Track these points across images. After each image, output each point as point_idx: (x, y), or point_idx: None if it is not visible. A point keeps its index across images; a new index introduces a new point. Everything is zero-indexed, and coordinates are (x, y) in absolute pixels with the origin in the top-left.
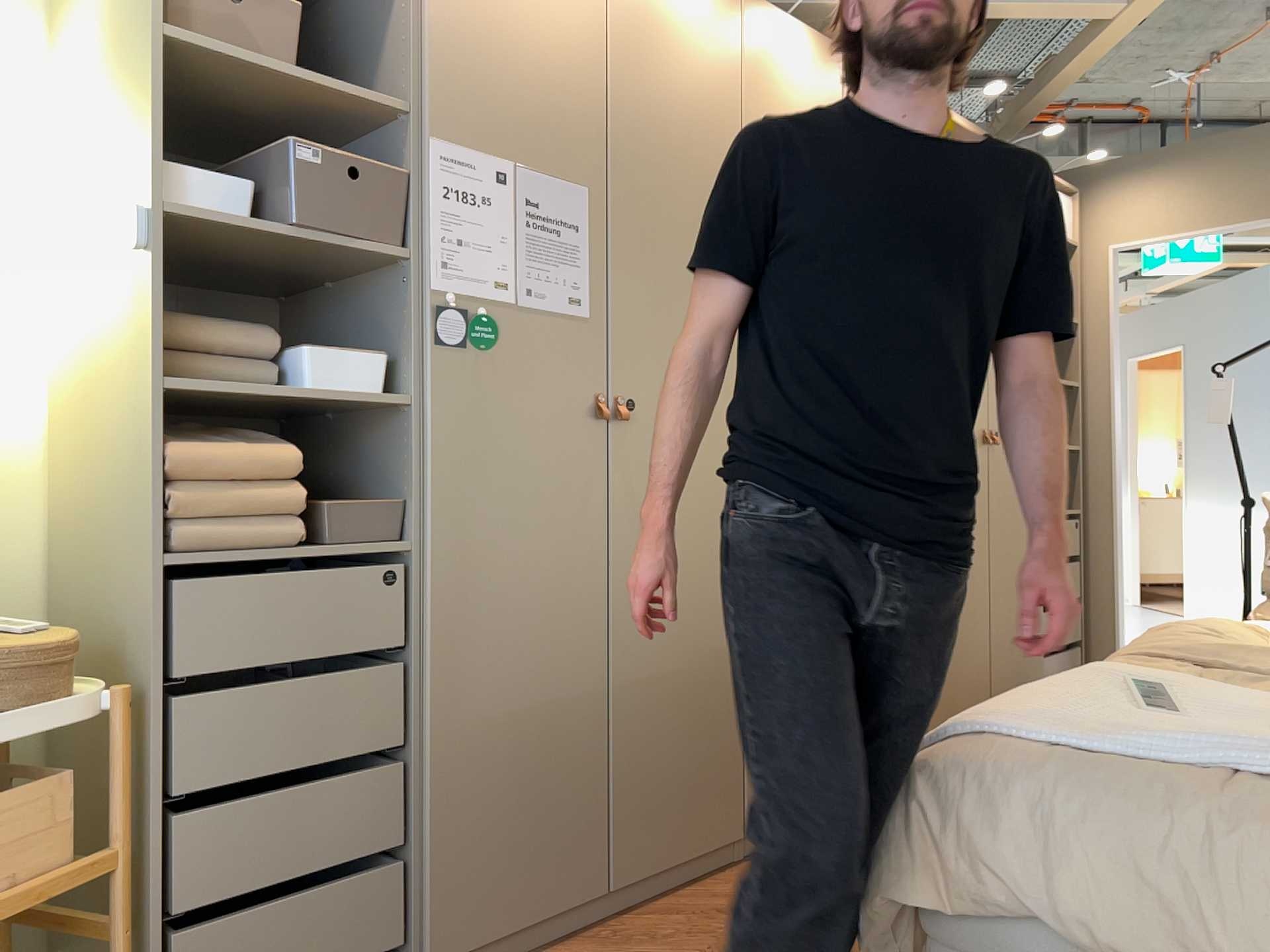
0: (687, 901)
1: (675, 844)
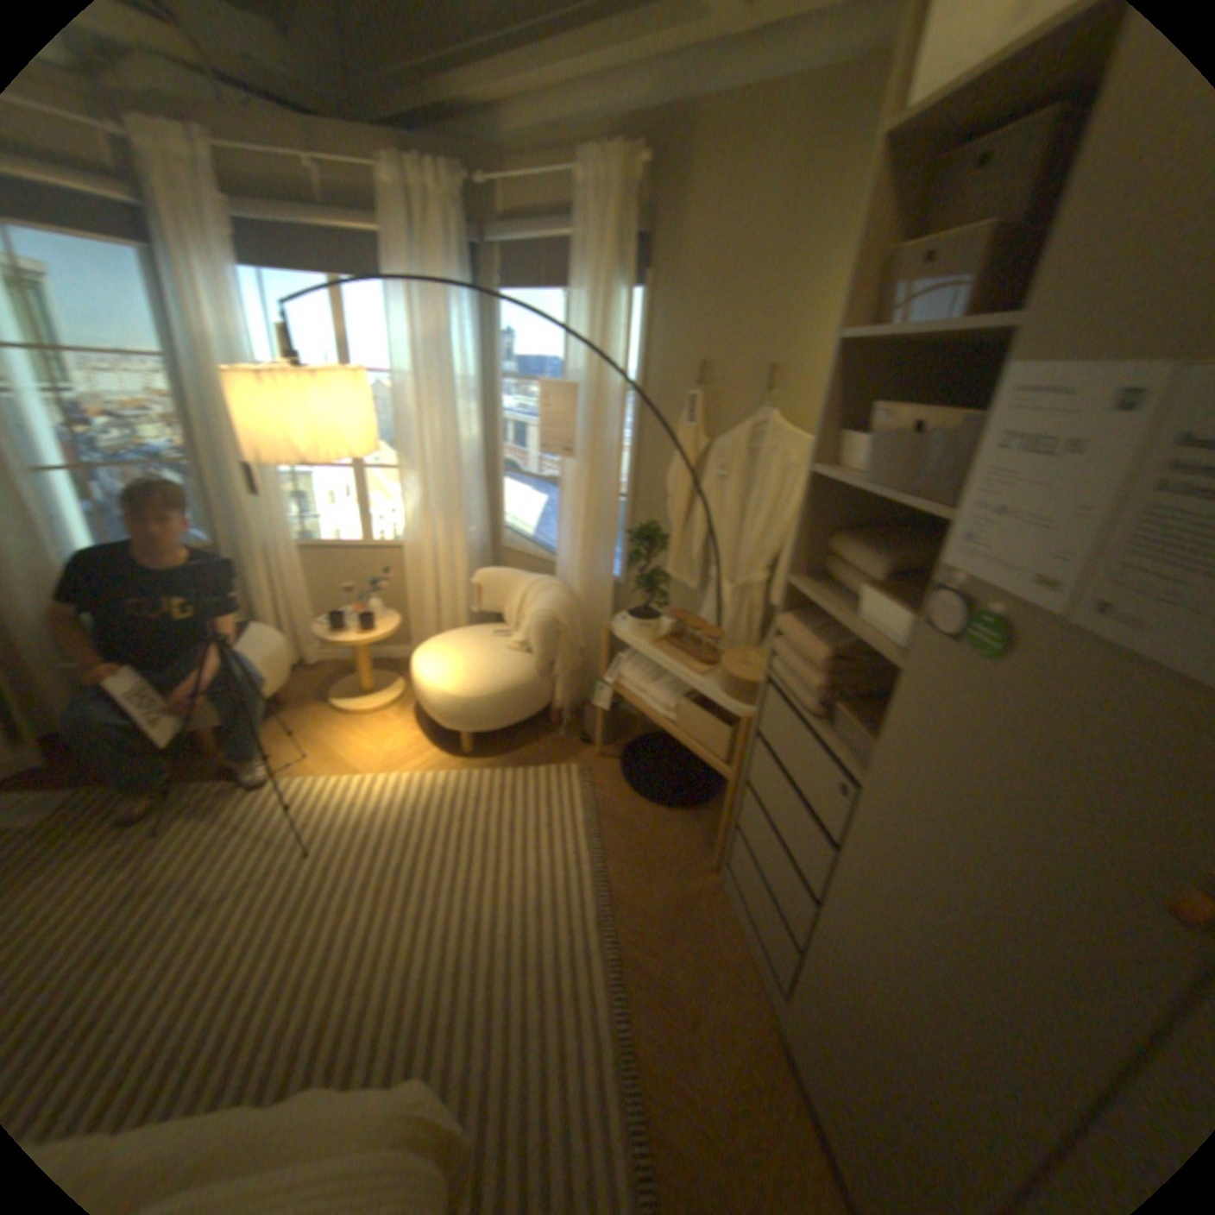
0: None
1: None
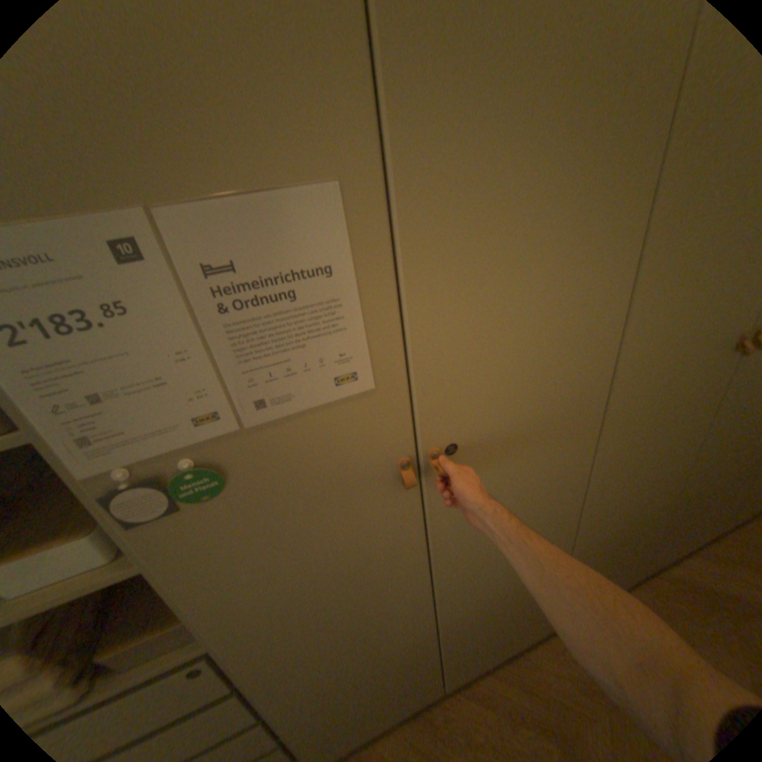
0: (502, 686)
1: (497, 658)
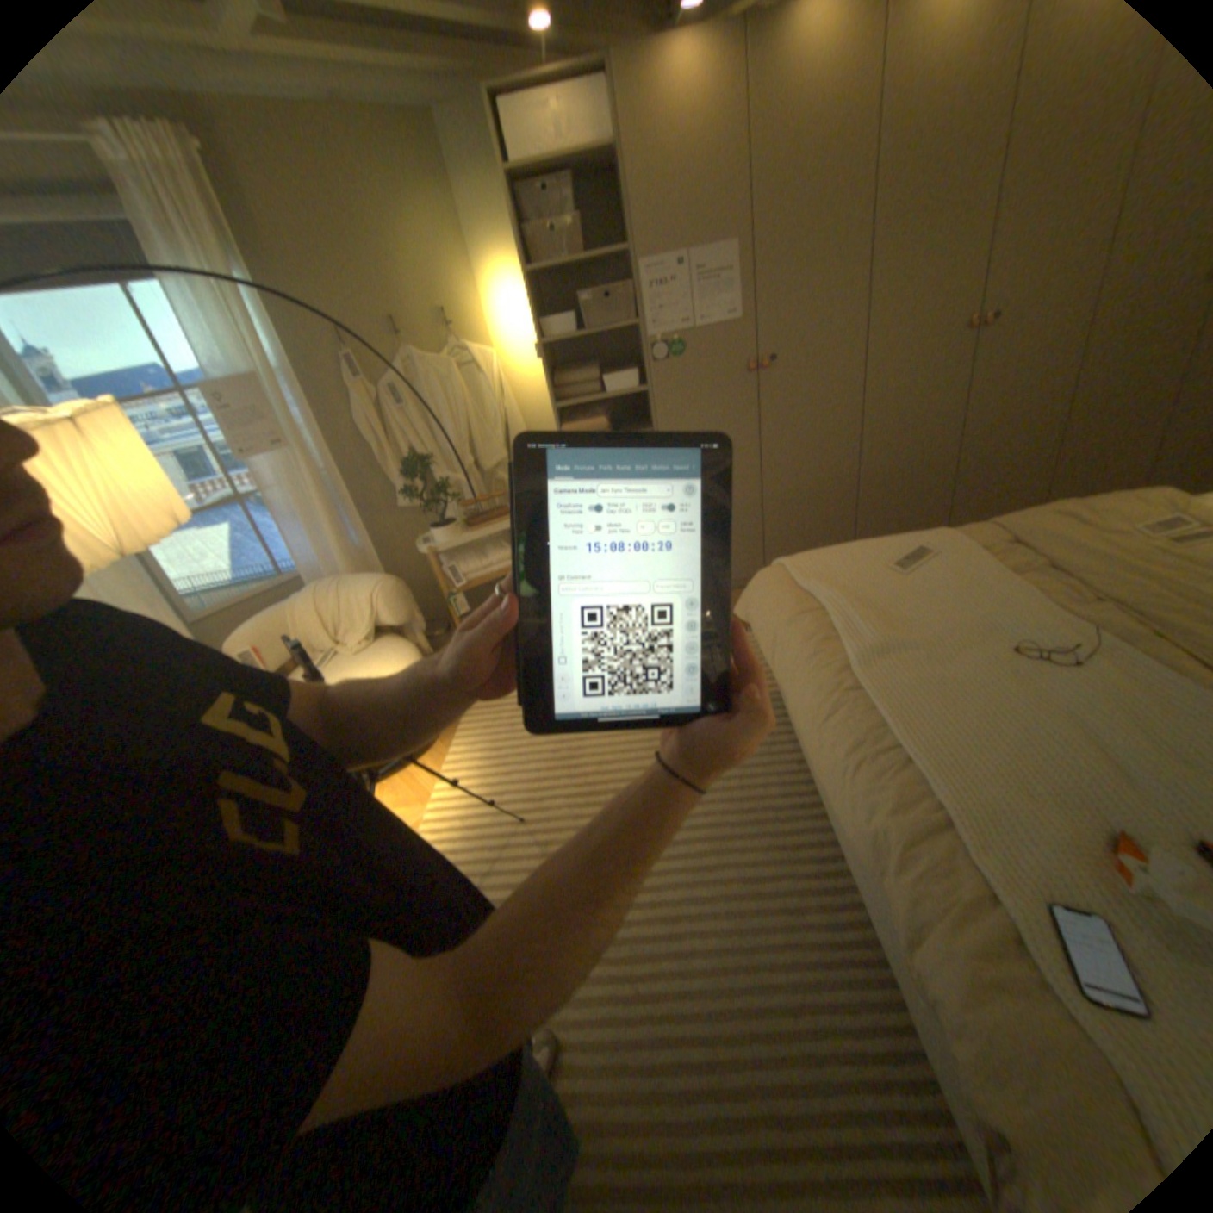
0: None
1: None
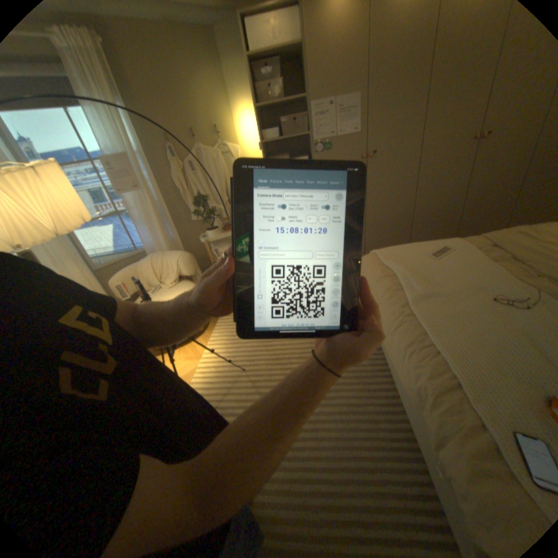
0: None
1: None
